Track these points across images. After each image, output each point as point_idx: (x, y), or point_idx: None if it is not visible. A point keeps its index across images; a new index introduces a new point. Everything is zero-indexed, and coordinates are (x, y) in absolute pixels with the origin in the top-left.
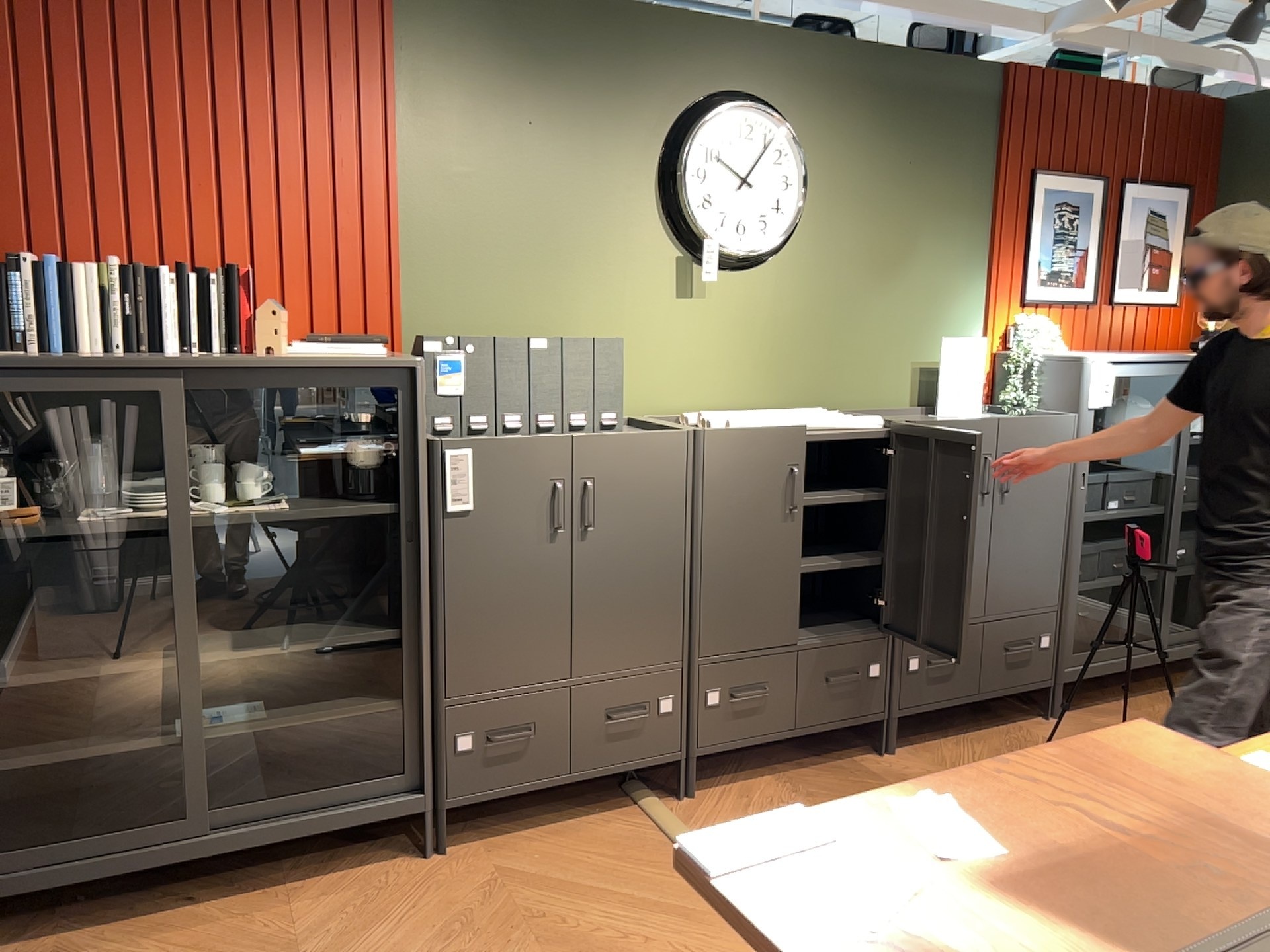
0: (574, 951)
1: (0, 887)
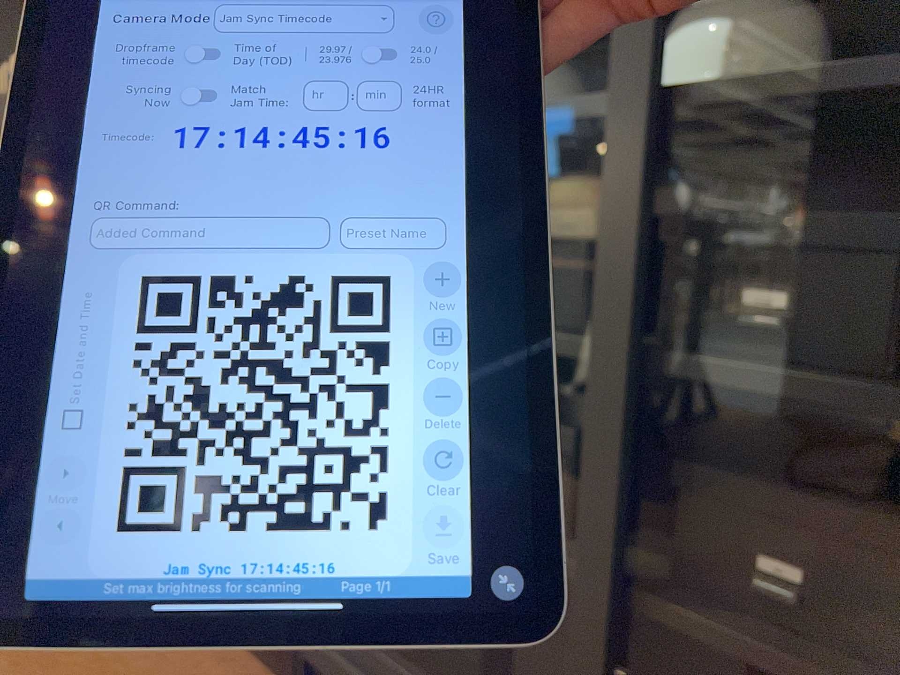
0: None
1: None
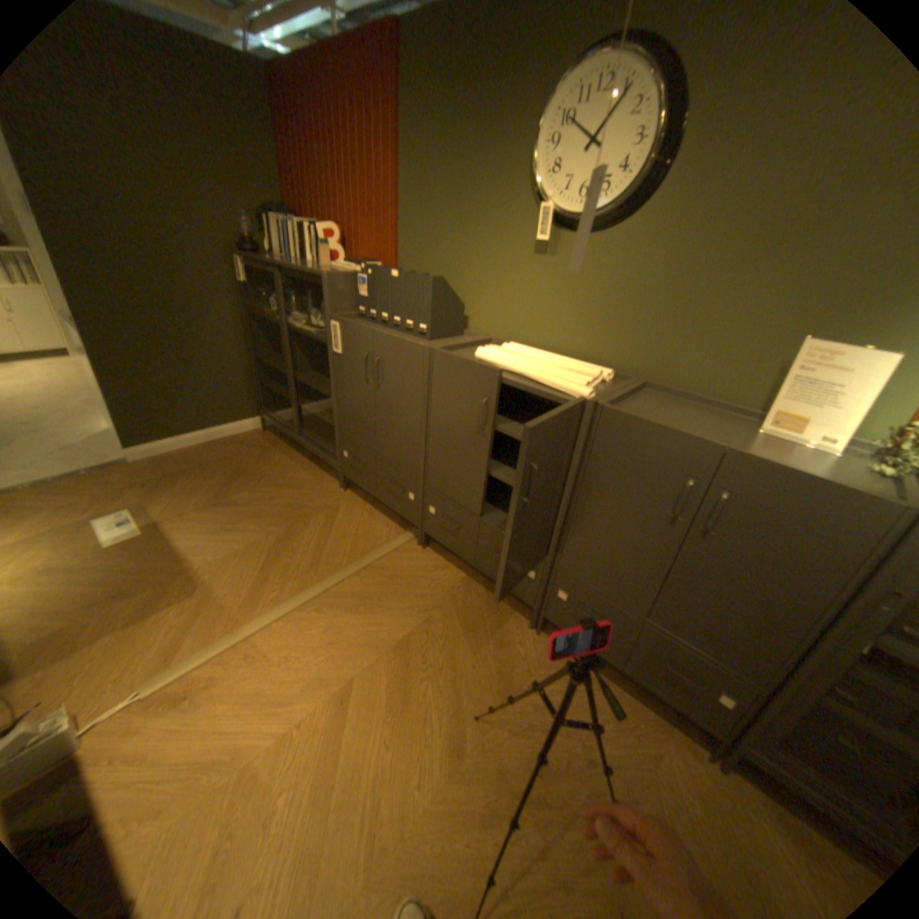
0: (286, 539)
1: (270, 421)
